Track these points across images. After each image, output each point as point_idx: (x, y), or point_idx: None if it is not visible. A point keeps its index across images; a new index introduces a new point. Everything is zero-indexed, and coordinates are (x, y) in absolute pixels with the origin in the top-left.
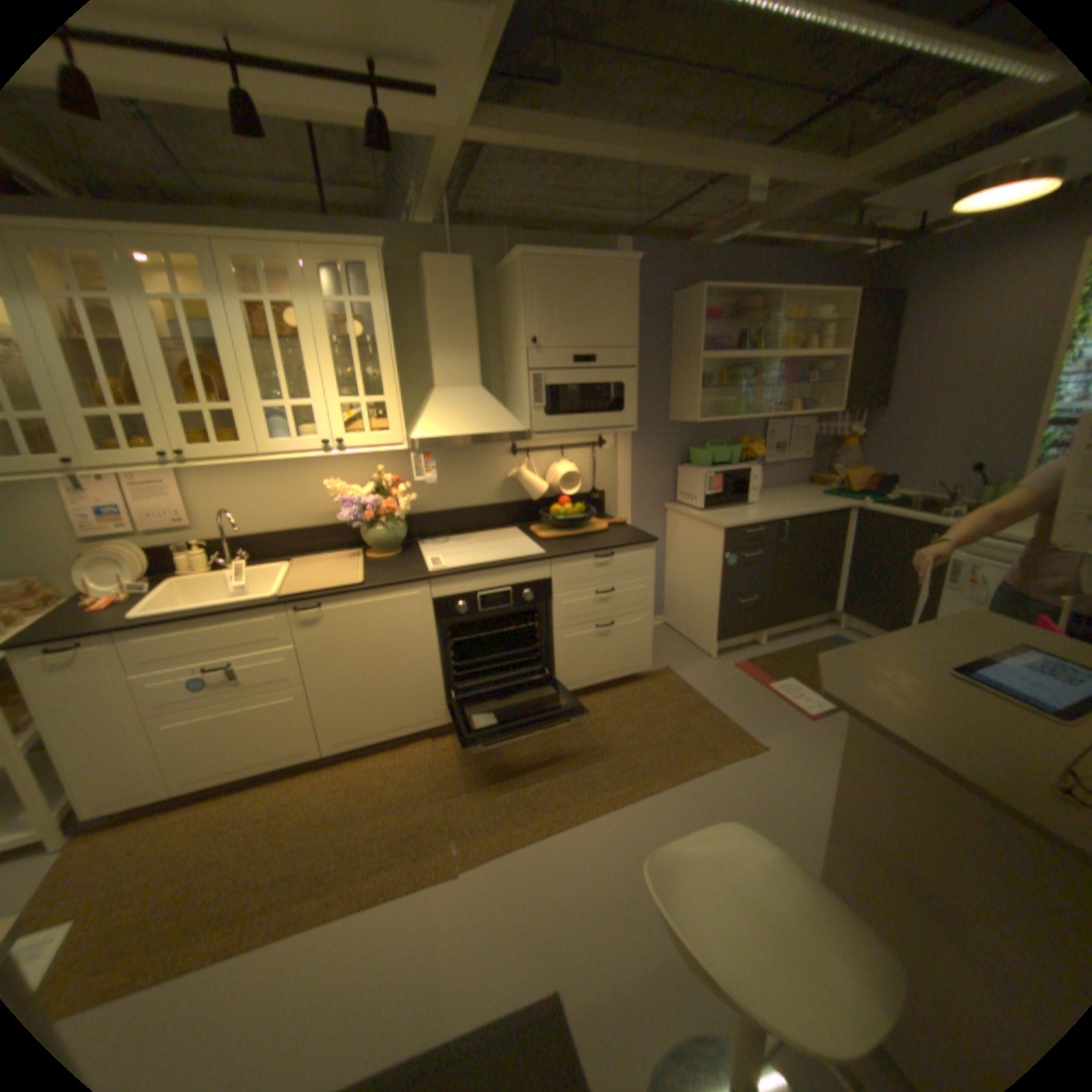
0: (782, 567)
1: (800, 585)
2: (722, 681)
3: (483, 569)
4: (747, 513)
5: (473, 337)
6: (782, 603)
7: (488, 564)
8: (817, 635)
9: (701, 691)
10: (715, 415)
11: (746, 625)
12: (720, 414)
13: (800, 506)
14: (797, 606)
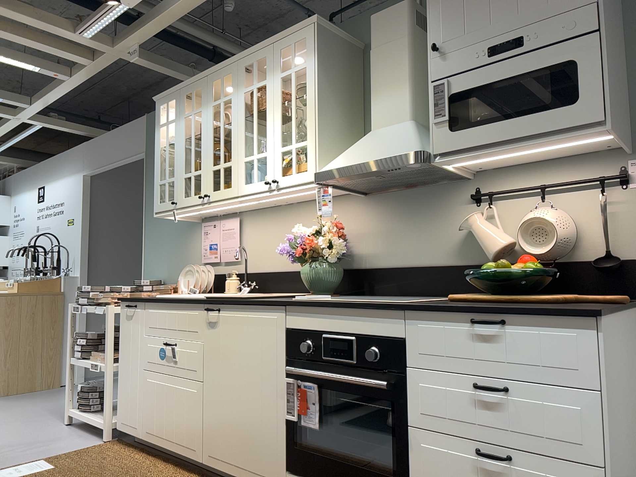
0: None
1: None
2: None
3: (326, 303)
4: None
5: (404, 73)
6: None
7: (339, 301)
8: None
9: None
10: None
11: None
12: None
13: None
14: None
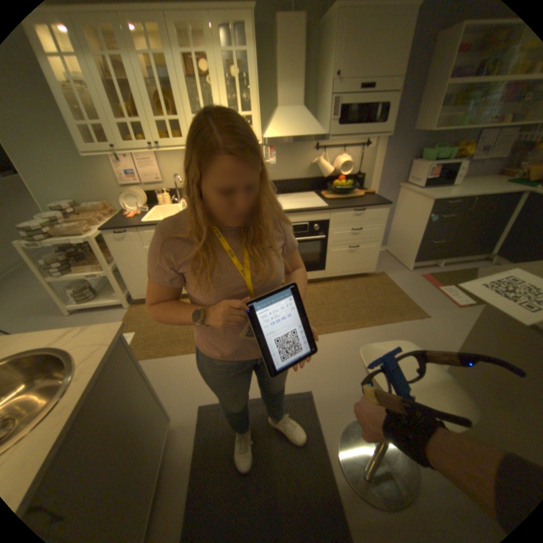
0: (465, 225)
1: (474, 236)
2: (412, 282)
3: (295, 212)
4: (452, 191)
5: (302, 72)
6: (459, 245)
7: (298, 209)
8: (476, 265)
9: (399, 285)
10: (446, 125)
11: (433, 255)
12: (449, 125)
13: (488, 188)
14: (469, 248)
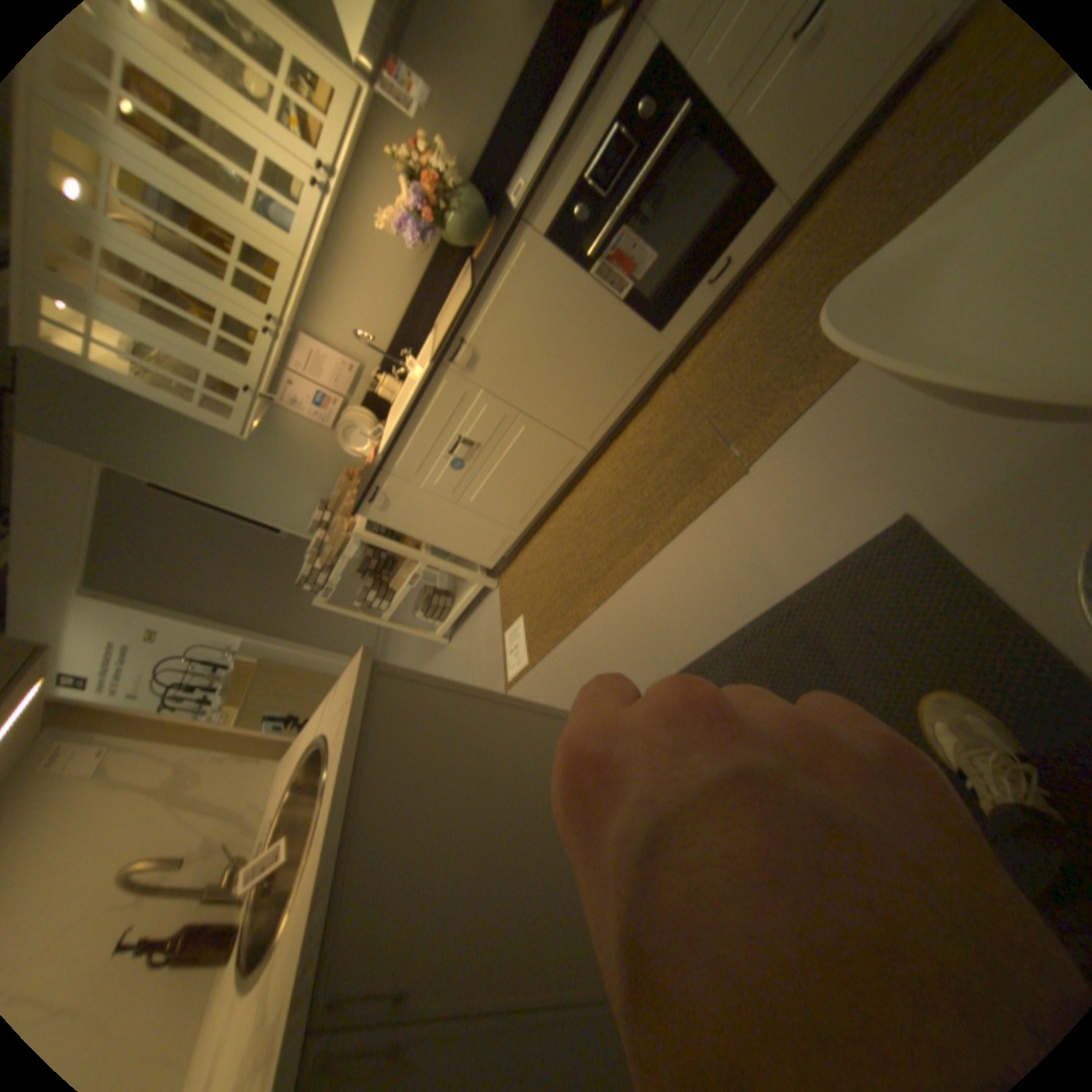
0: None
1: None
2: None
3: (560, 137)
4: None
5: None
6: None
7: (563, 123)
8: None
9: None
10: None
11: None
12: None
13: None
14: None
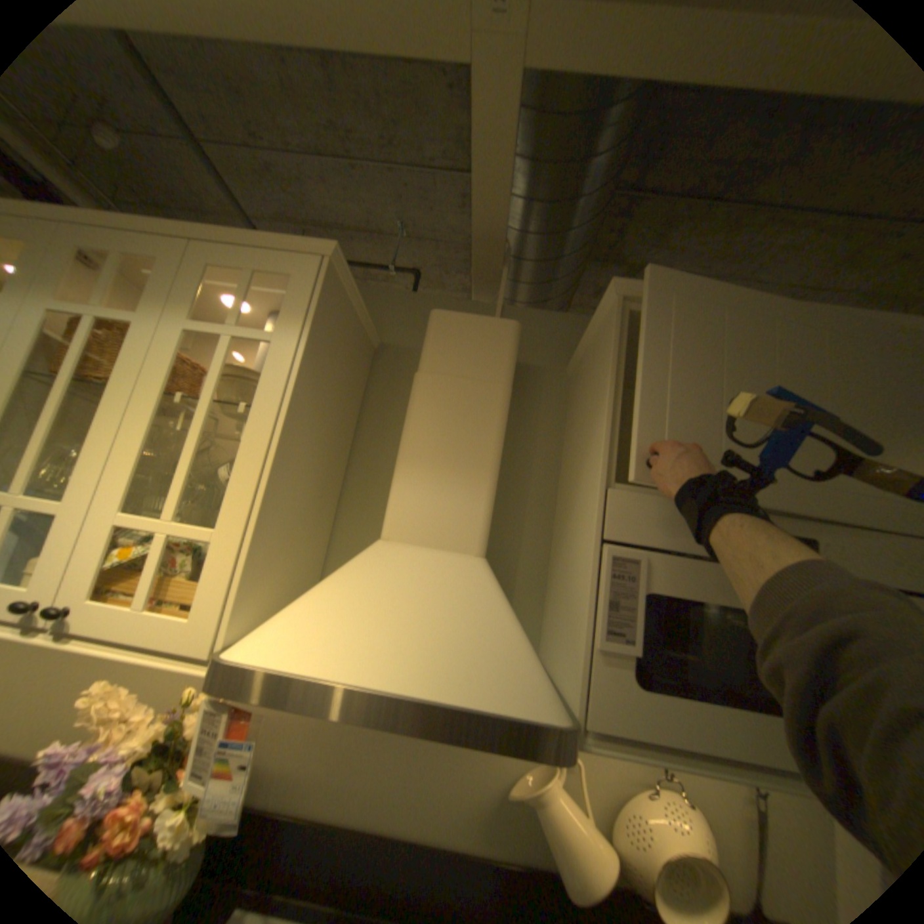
0: None
1: None
2: None
3: None
4: None
5: (487, 453)
6: None
7: None
8: None
9: None
10: None
11: None
12: None
13: None
14: None
